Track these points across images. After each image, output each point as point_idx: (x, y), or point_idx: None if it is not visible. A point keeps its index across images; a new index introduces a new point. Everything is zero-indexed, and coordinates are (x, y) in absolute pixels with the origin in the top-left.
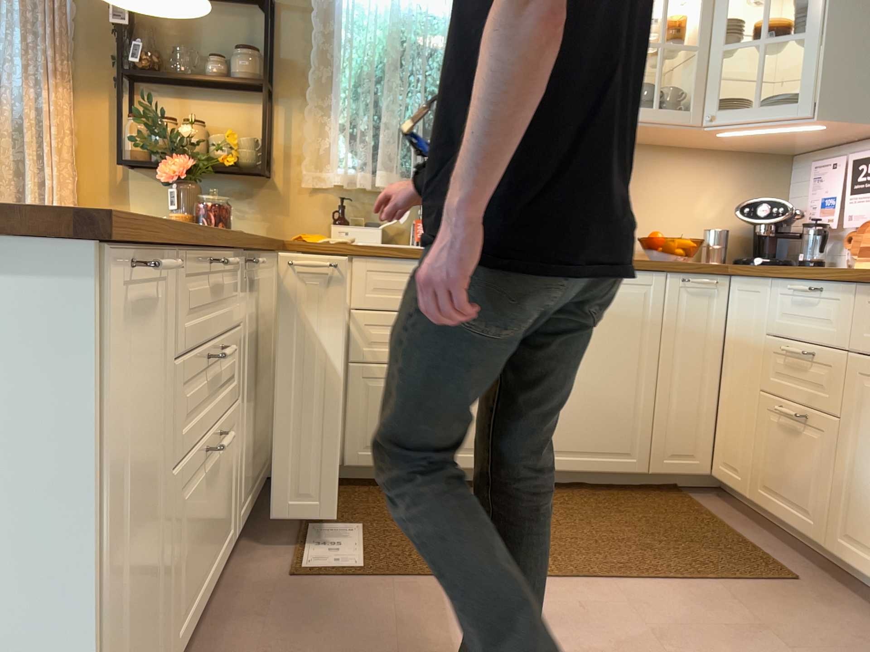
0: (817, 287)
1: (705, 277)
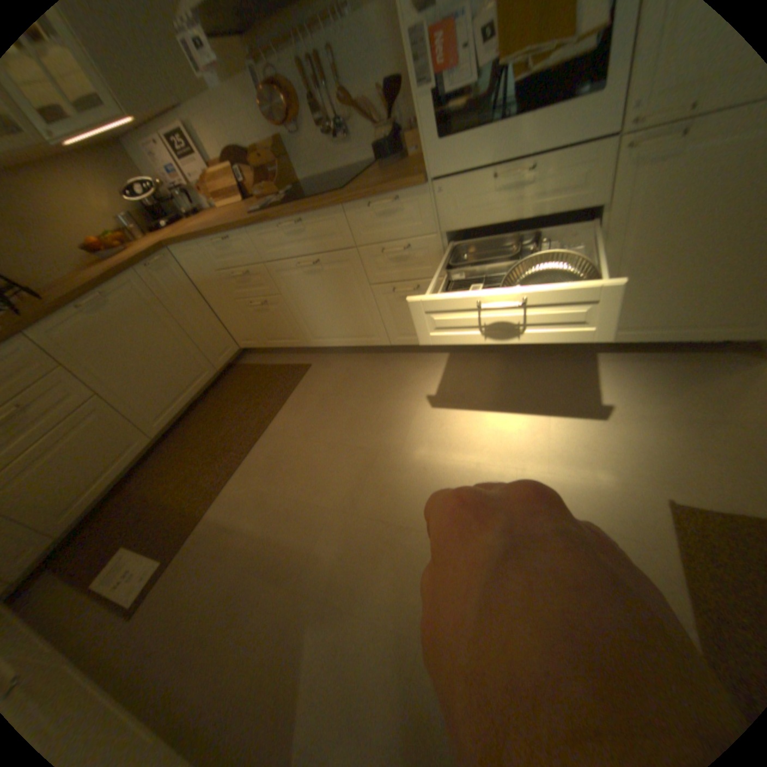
0: (223, 236)
1: (153, 255)
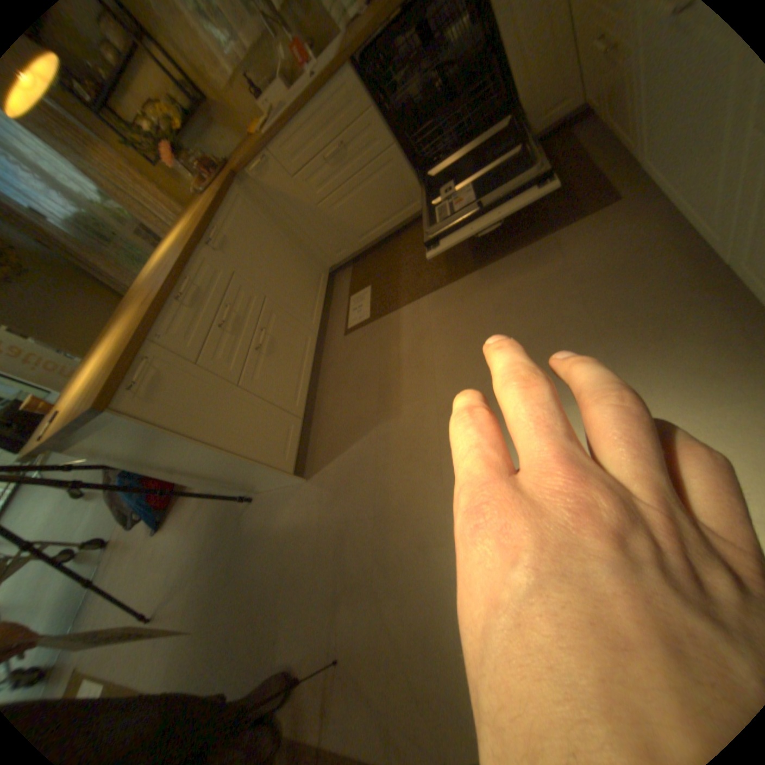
0: None
1: None
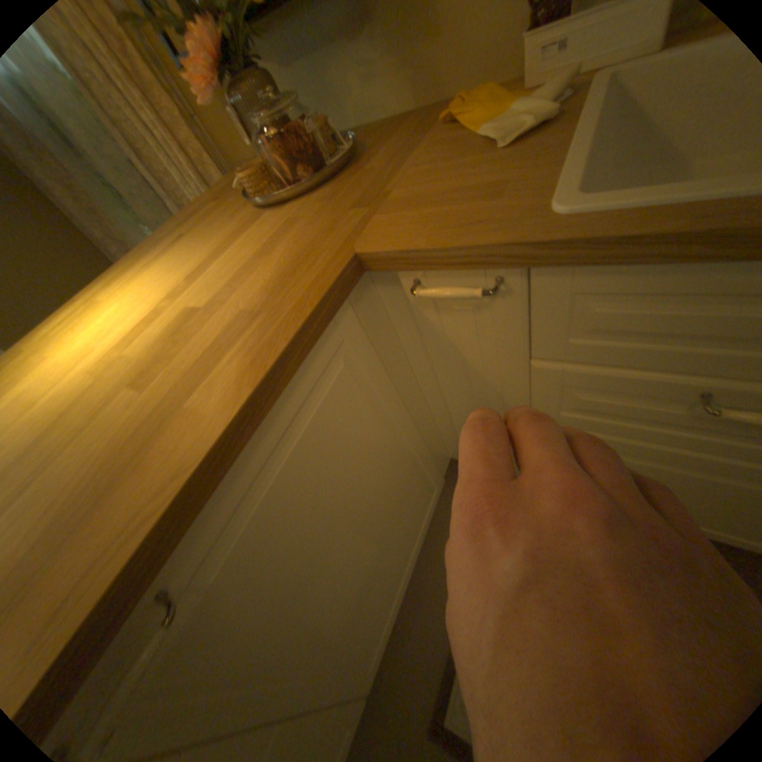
0: None
1: None
